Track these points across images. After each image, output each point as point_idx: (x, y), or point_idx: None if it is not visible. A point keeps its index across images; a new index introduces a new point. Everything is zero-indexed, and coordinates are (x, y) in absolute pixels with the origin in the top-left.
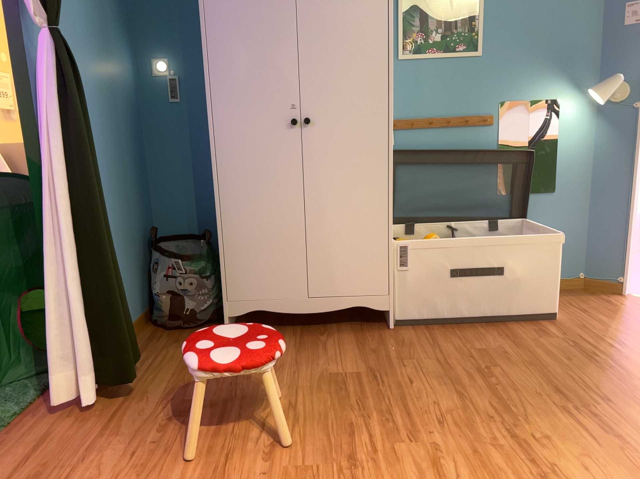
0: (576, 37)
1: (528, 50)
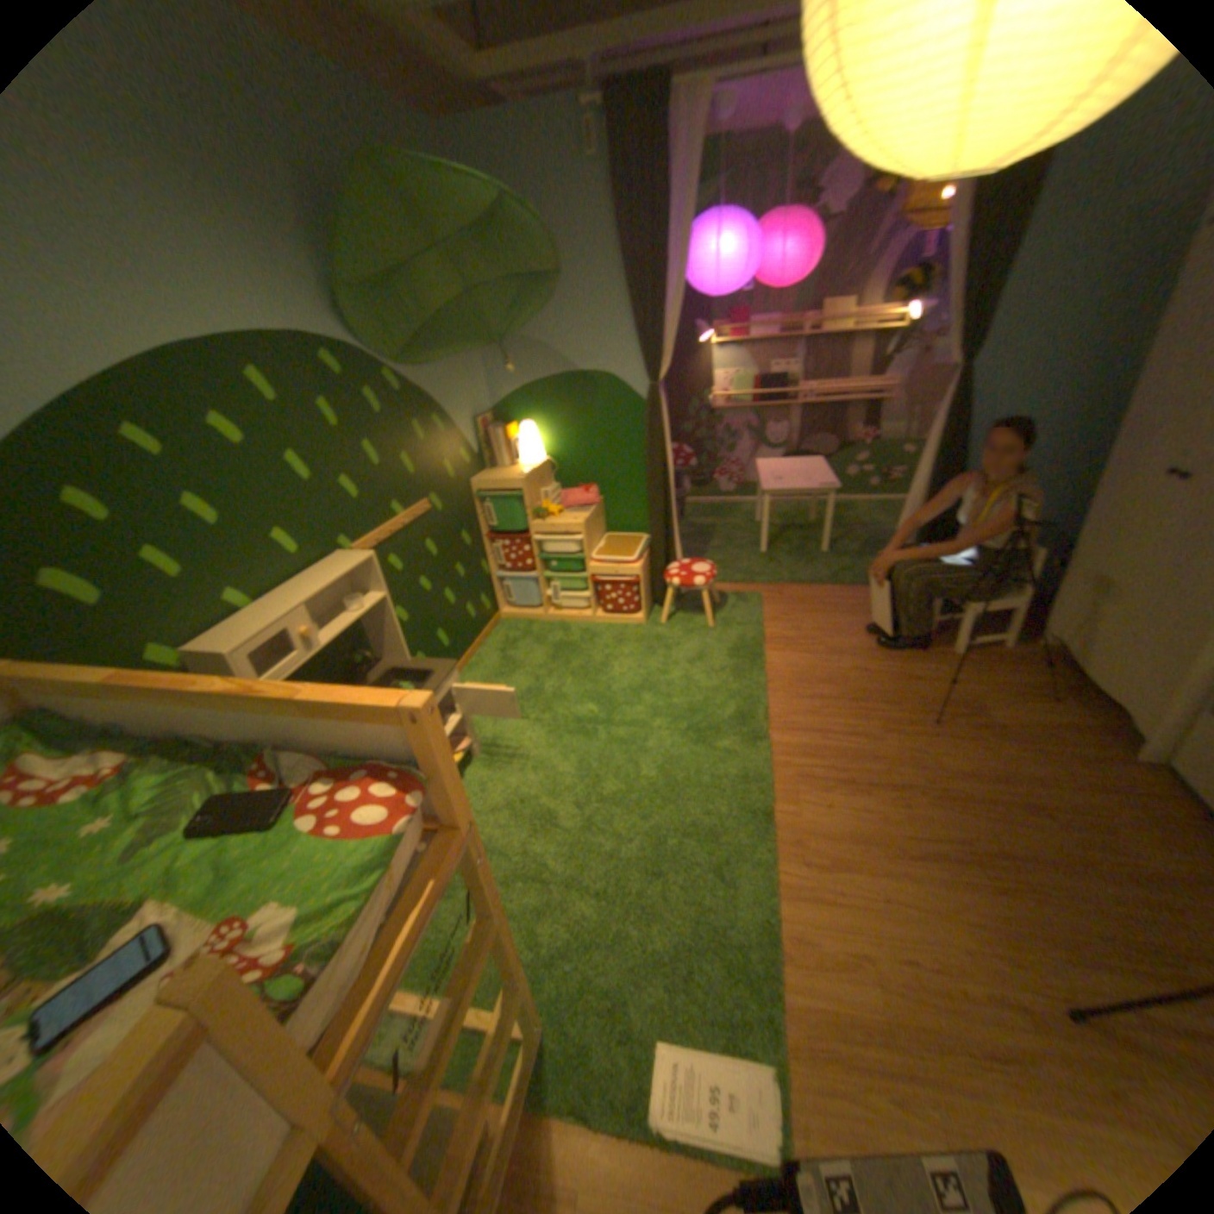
0: None
1: None
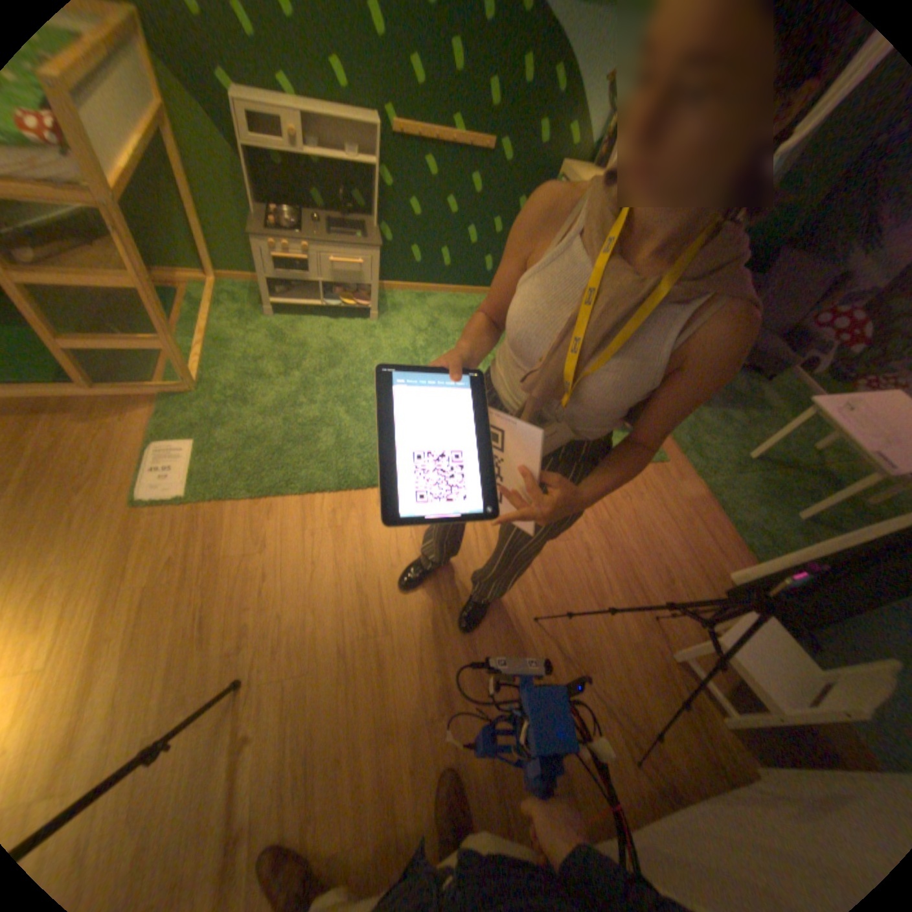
0: None
1: None
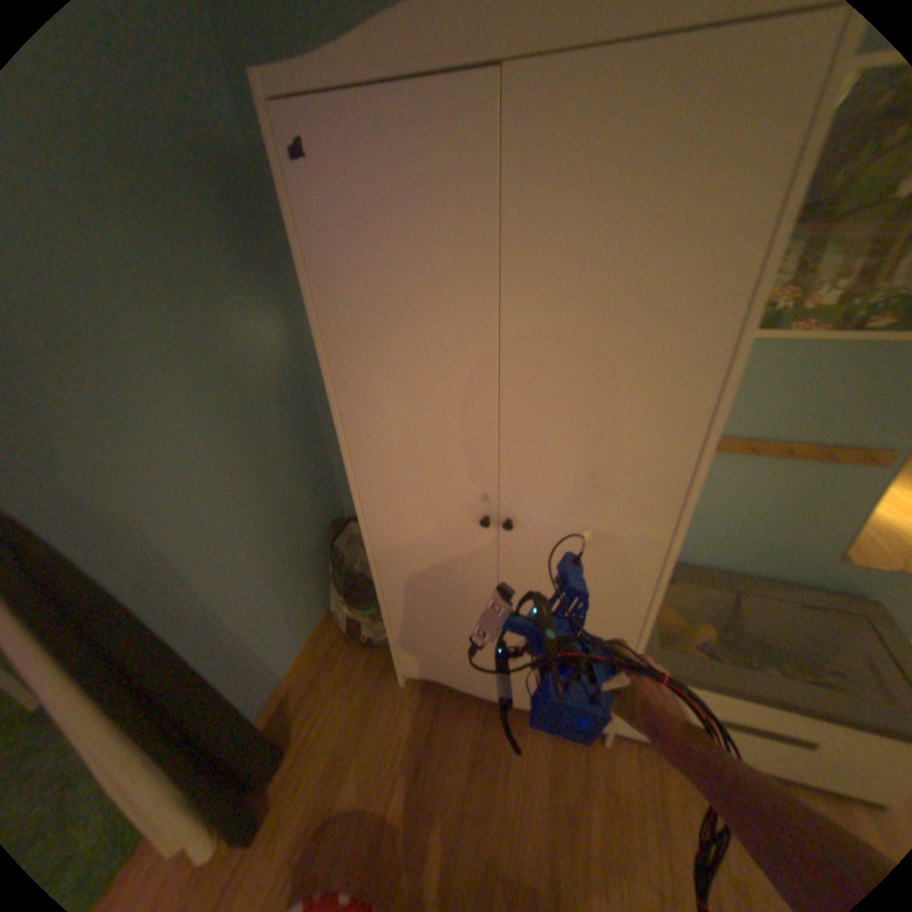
0: None
1: None
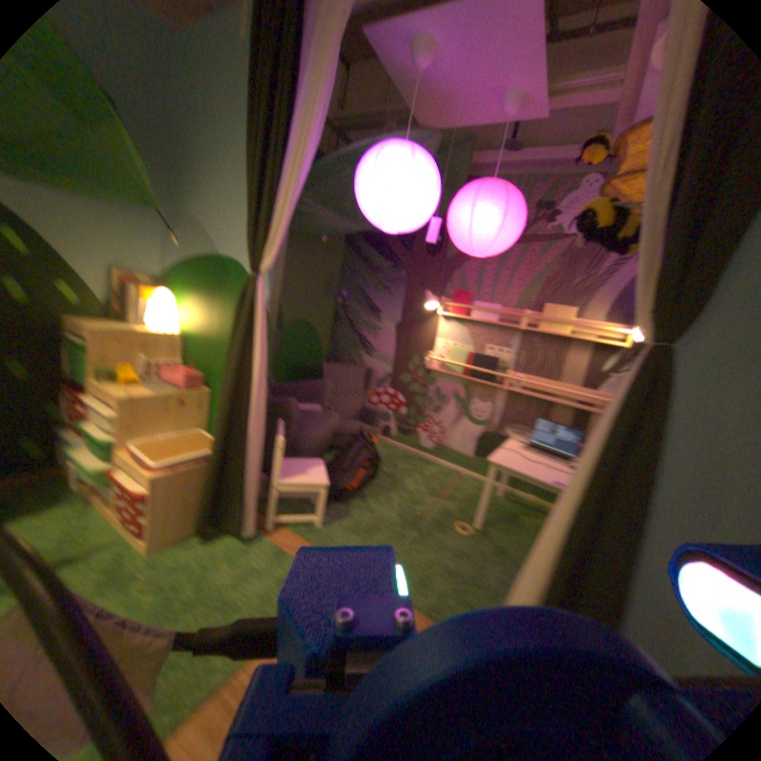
0: None
1: None
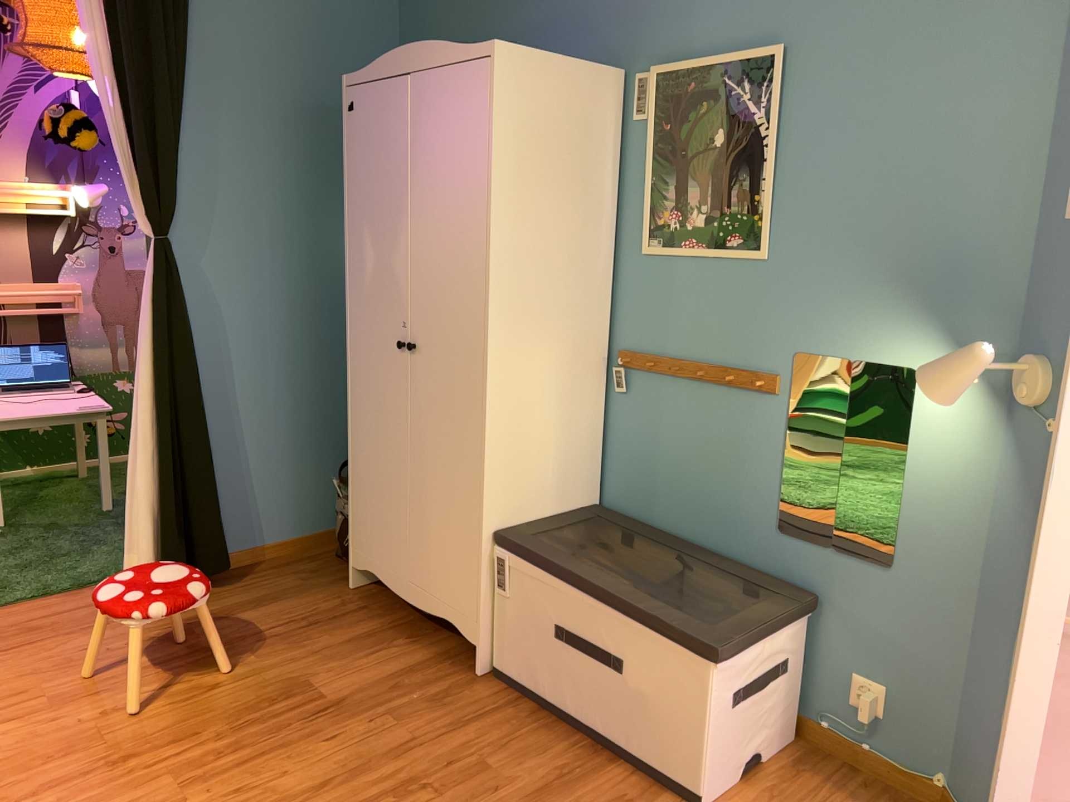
0: (965, 236)
1: (856, 254)
